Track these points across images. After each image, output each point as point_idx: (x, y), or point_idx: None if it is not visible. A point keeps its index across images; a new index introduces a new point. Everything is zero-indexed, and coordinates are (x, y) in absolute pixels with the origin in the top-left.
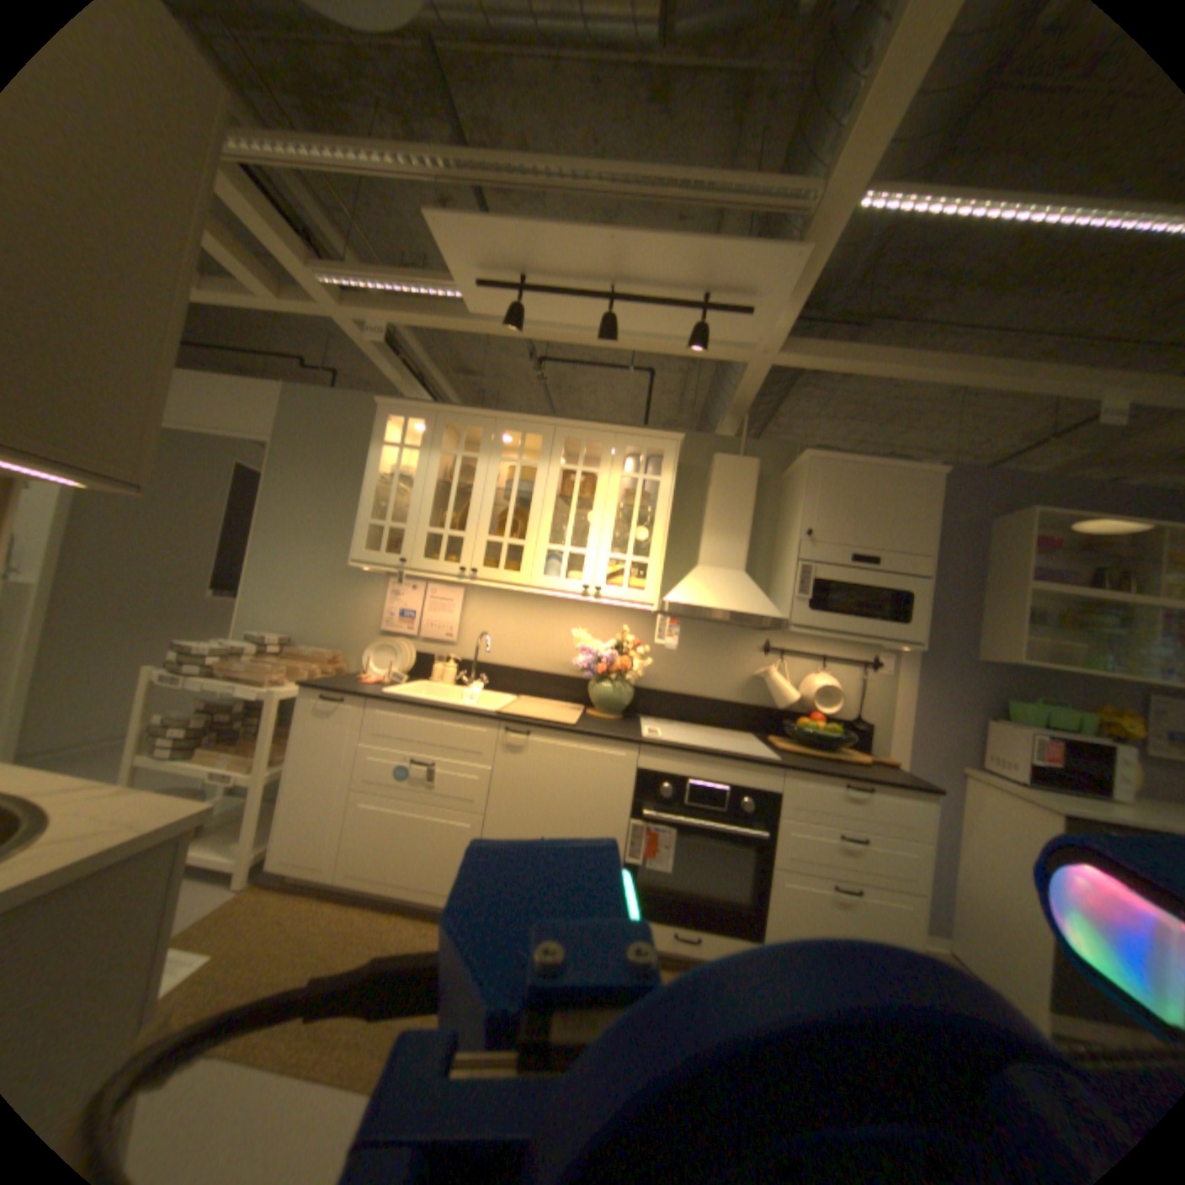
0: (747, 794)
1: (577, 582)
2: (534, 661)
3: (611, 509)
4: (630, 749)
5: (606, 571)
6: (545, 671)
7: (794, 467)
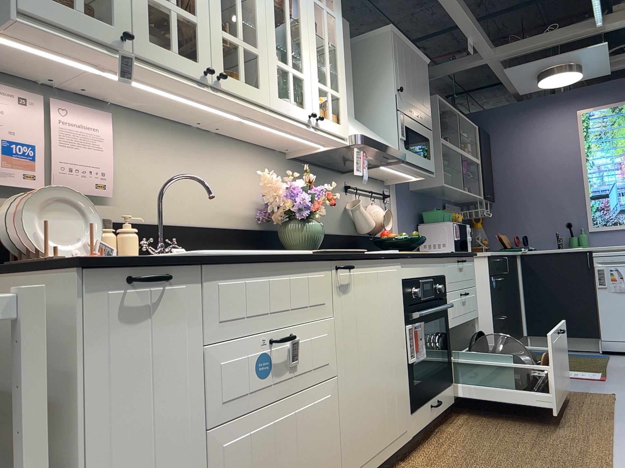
0: (437, 280)
1: (303, 109)
2: (206, 215)
3: (313, 34)
4: (399, 263)
5: (319, 101)
6: (219, 226)
7: (364, 38)
